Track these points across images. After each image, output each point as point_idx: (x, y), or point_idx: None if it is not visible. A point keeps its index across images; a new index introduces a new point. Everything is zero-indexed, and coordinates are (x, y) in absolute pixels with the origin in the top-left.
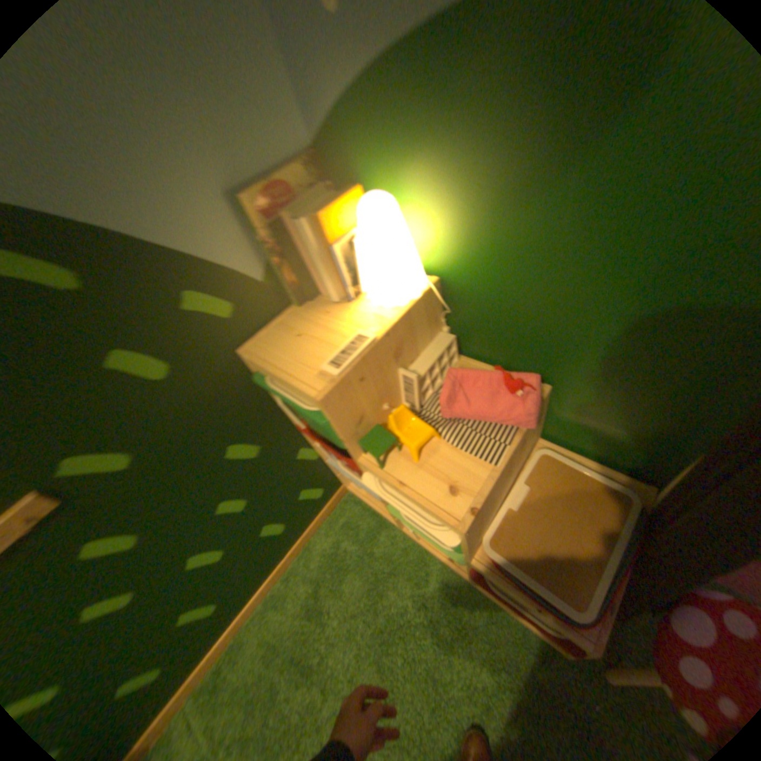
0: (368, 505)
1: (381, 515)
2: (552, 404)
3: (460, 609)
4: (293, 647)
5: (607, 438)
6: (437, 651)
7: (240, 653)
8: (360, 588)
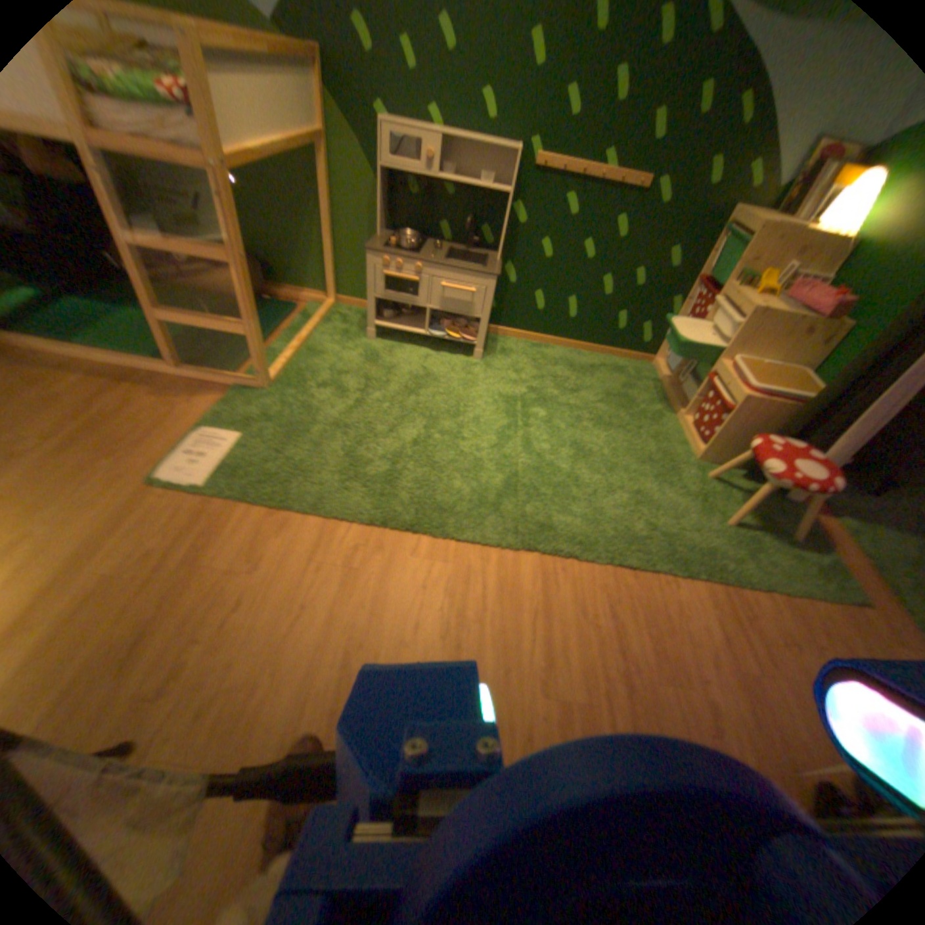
0: (654, 371)
1: (656, 377)
2: (836, 344)
3: (660, 417)
4: (572, 364)
5: (846, 371)
6: (634, 412)
7: (549, 348)
8: (619, 379)
